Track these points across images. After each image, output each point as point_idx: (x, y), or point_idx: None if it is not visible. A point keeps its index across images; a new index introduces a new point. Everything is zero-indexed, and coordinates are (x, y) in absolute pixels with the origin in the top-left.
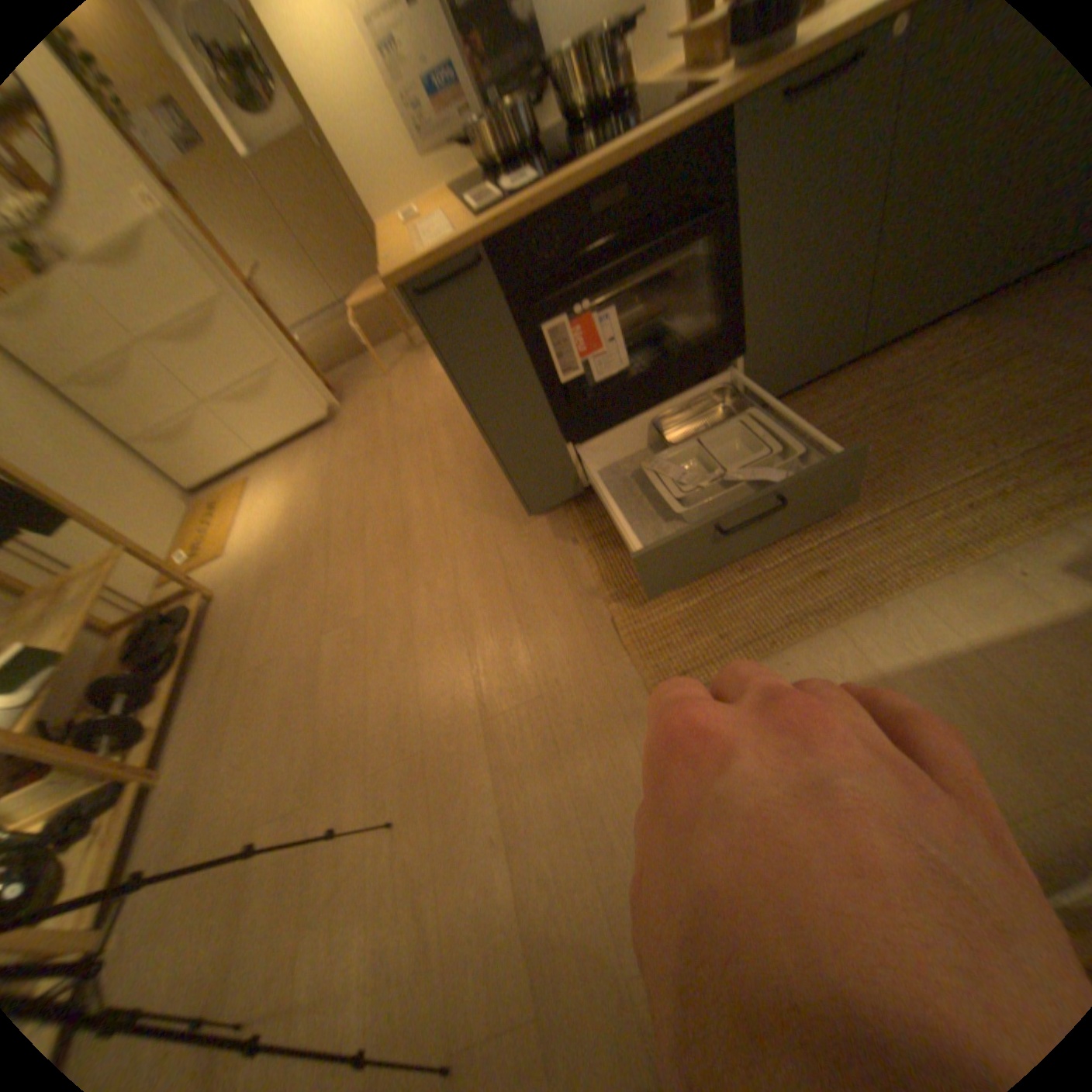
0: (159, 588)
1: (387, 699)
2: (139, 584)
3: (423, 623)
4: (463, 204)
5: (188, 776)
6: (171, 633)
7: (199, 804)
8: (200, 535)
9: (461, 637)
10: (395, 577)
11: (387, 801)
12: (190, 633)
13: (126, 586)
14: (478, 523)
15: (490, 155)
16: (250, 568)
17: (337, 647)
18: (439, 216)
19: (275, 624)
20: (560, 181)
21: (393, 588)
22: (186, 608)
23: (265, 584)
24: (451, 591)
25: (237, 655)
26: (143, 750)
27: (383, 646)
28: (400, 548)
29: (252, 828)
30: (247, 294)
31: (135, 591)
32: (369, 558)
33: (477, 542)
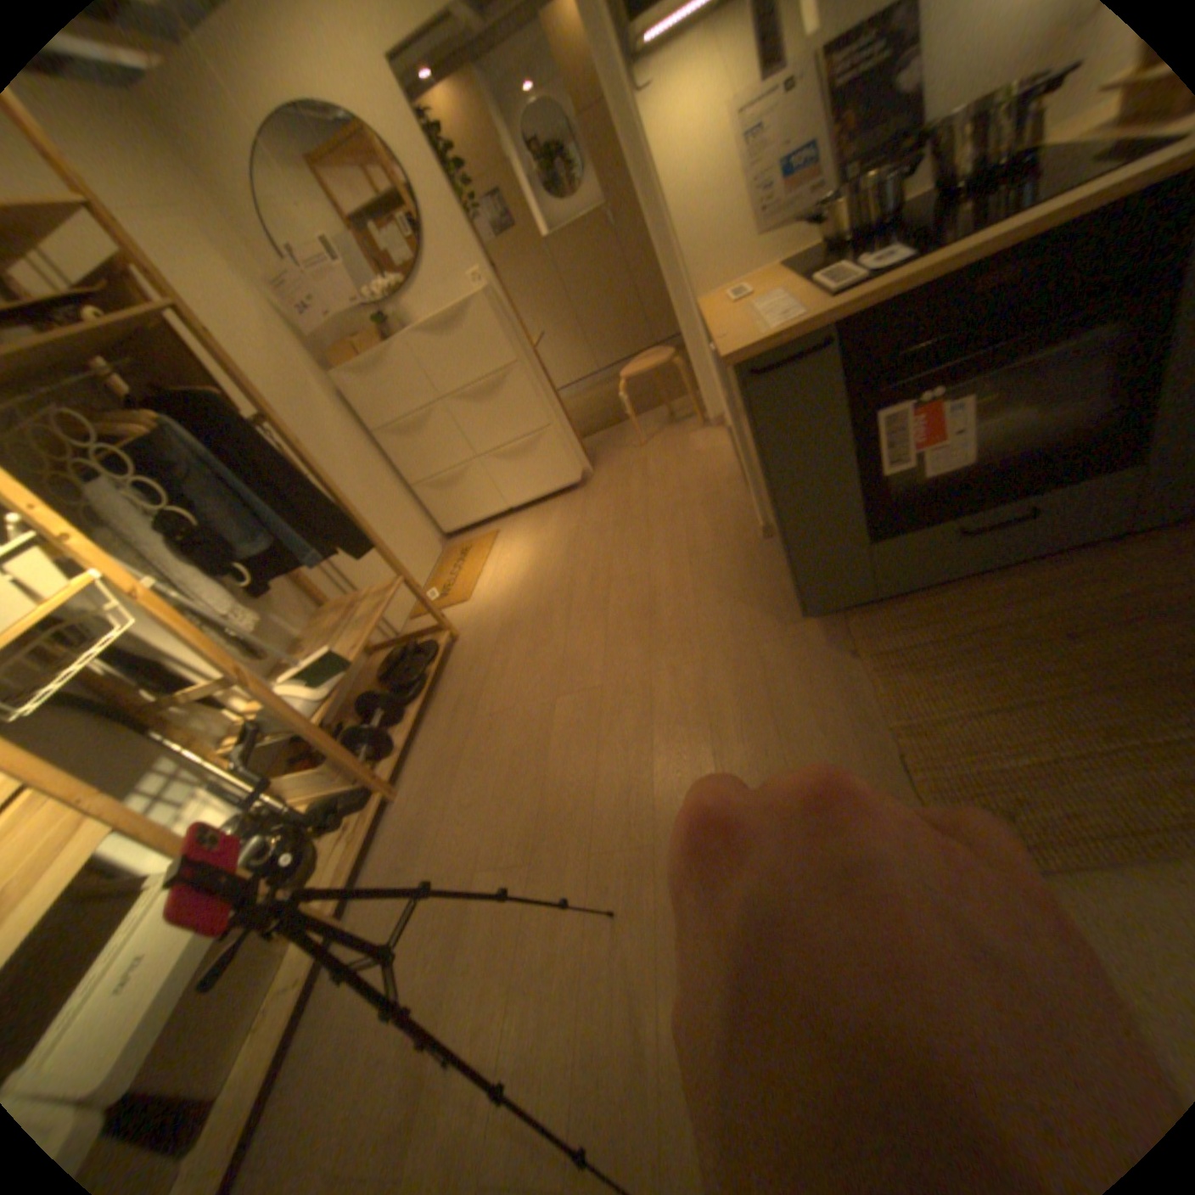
0: (415, 621)
1: (621, 780)
2: (401, 613)
3: (666, 709)
4: (814, 285)
5: (424, 801)
6: (425, 664)
7: (431, 831)
8: (454, 578)
9: (708, 735)
10: (639, 655)
11: (612, 889)
12: (438, 667)
13: (392, 613)
14: (736, 614)
15: (842, 234)
16: (496, 617)
17: (573, 713)
18: (783, 296)
19: (515, 676)
20: (945, 260)
21: (636, 665)
22: (439, 644)
23: (508, 636)
24: (699, 682)
25: (477, 698)
26: (392, 766)
27: (621, 723)
28: (646, 626)
29: (476, 871)
30: (536, 363)
31: (397, 620)
32: (612, 630)
33: (734, 634)
